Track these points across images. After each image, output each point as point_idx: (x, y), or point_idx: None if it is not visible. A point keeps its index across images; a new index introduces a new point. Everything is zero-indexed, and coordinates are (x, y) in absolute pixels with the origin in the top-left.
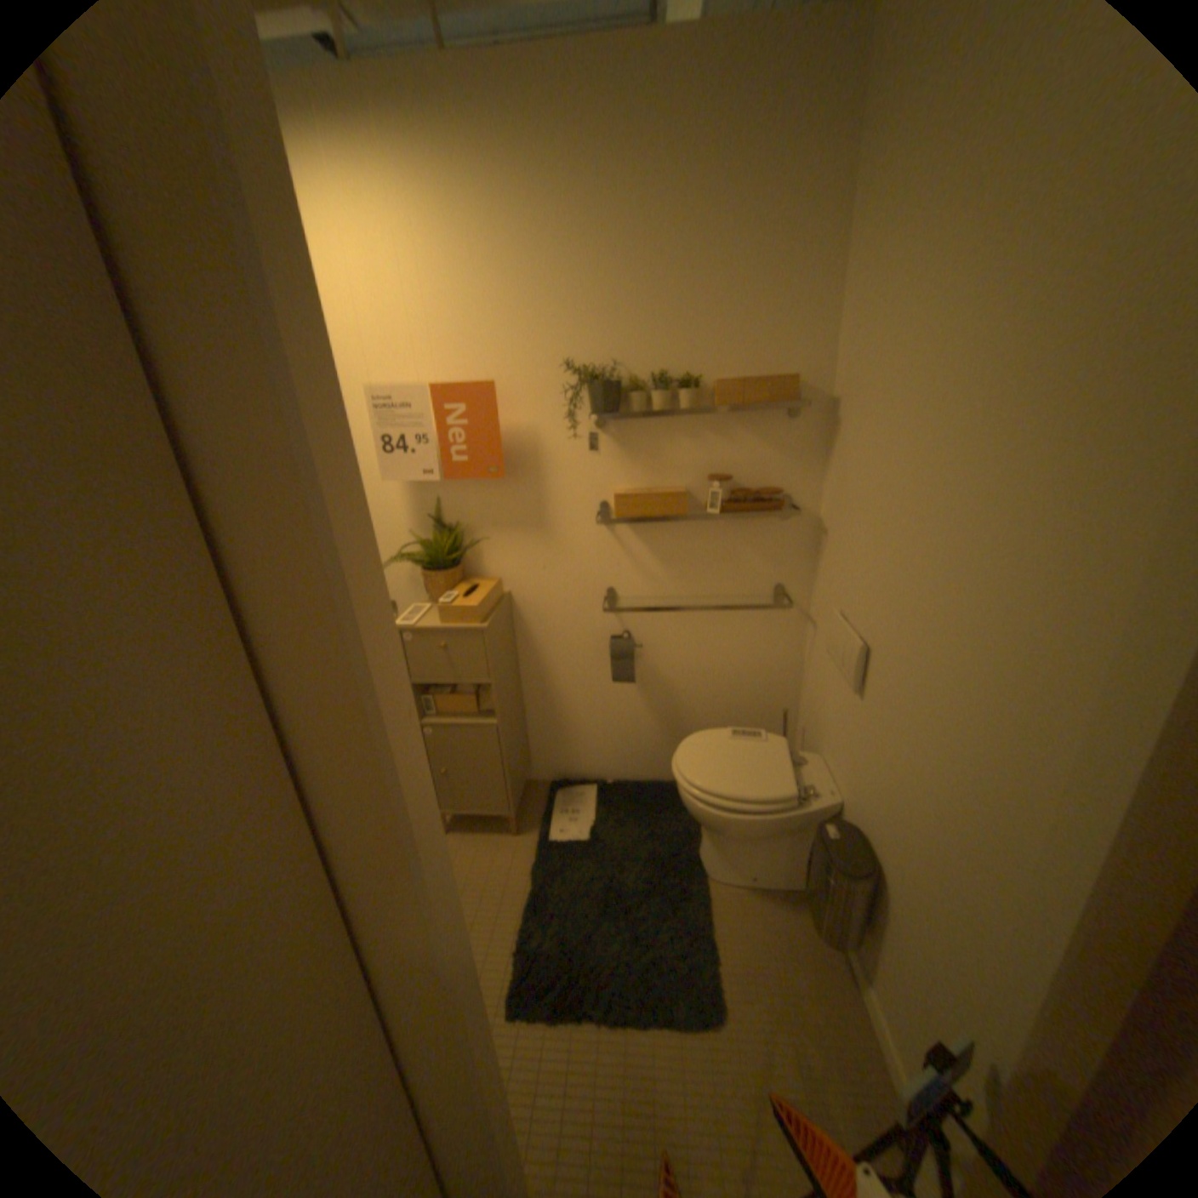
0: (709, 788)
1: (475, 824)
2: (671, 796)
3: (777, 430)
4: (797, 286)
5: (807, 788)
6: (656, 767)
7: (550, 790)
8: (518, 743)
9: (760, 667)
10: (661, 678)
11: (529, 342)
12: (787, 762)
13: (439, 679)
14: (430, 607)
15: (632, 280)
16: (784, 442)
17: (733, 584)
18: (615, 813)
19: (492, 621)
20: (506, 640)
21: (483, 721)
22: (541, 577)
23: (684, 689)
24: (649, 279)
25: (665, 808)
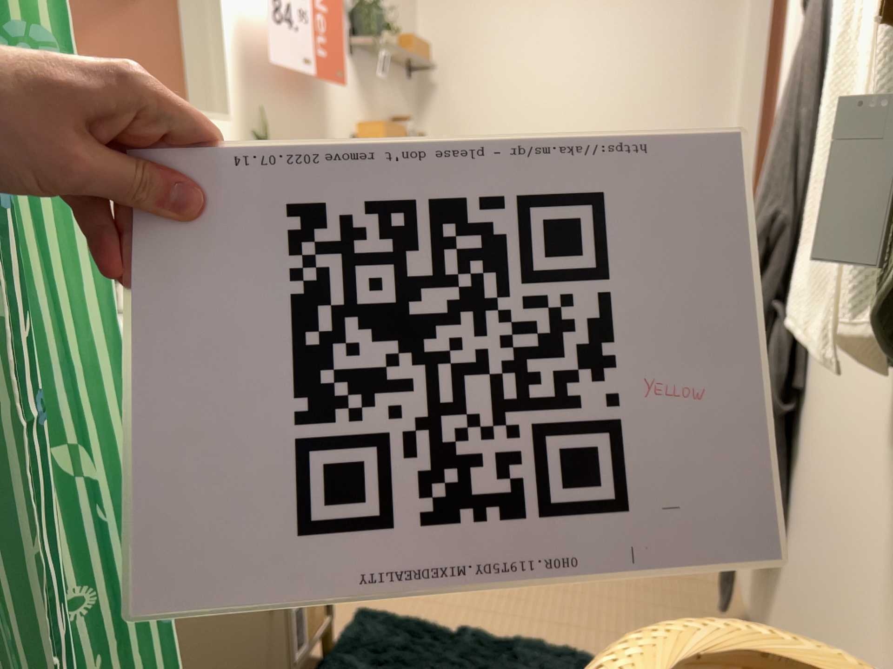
0: None
1: None
2: None
3: (406, 93)
4: None
5: None
6: None
7: None
8: None
9: None
10: None
11: None
12: None
13: None
14: None
15: None
16: (409, 104)
17: None
18: None
19: None
20: None
21: None
22: None
23: None
24: None
25: None
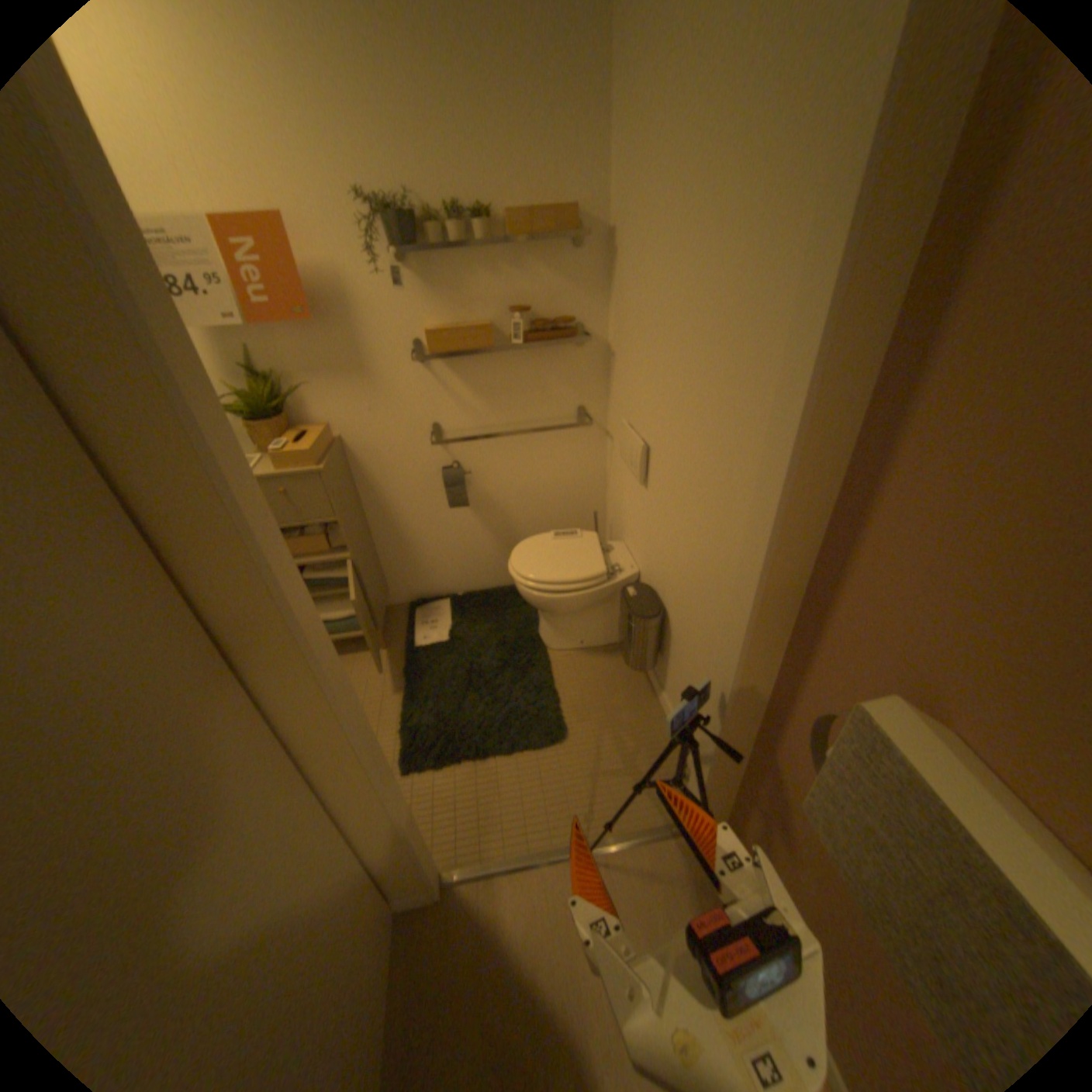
0: (538, 579)
1: (346, 647)
2: (512, 596)
3: (565, 261)
4: (569, 110)
5: (613, 567)
6: (497, 576)
7: (409, 610)
8: (372, 573)
9: (571, 480)
10: (491, 500)
11: (309, 166)
12: (597, 550)
13: (284, 523)
14: (260, 457)
15: (408, 95)
16: (572, 273)
17: (542, 410)
18: (467, 617)
19: (326, 463)
20: (344, 482)
21: (336, 557)
22: (367, 419)
23: (512, 507)
24: (425, 94)
25: (508, 606)
